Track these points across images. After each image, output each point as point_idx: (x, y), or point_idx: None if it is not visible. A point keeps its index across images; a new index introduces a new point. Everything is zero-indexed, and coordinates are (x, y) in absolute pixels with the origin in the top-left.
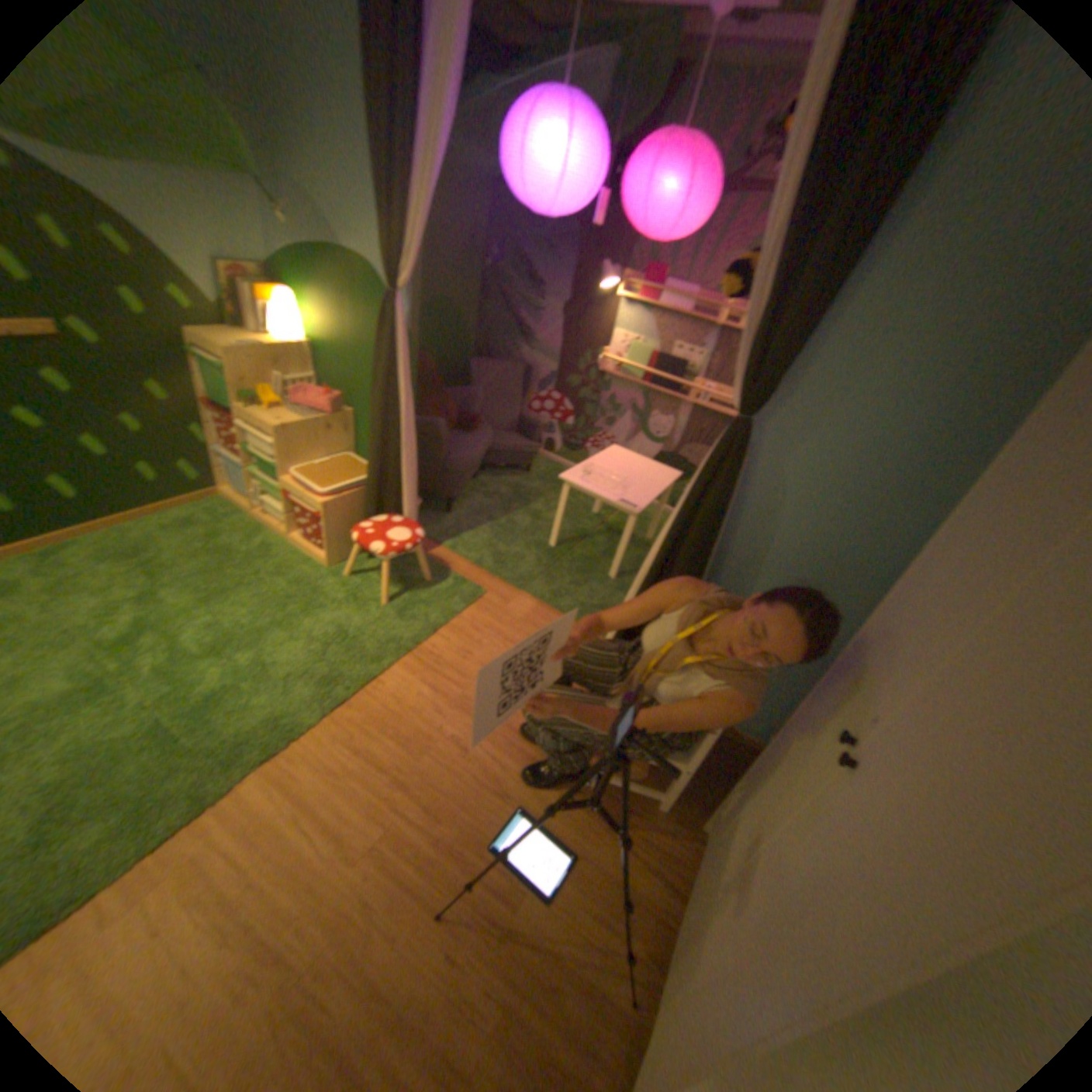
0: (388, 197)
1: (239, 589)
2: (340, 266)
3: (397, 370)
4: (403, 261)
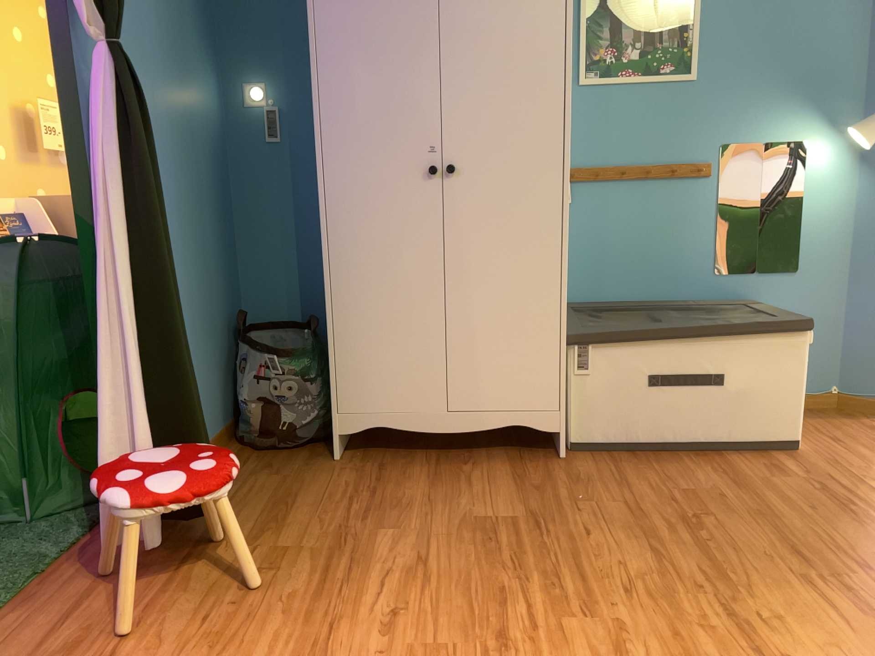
0: None
1: None
2: None
3: None
4: None
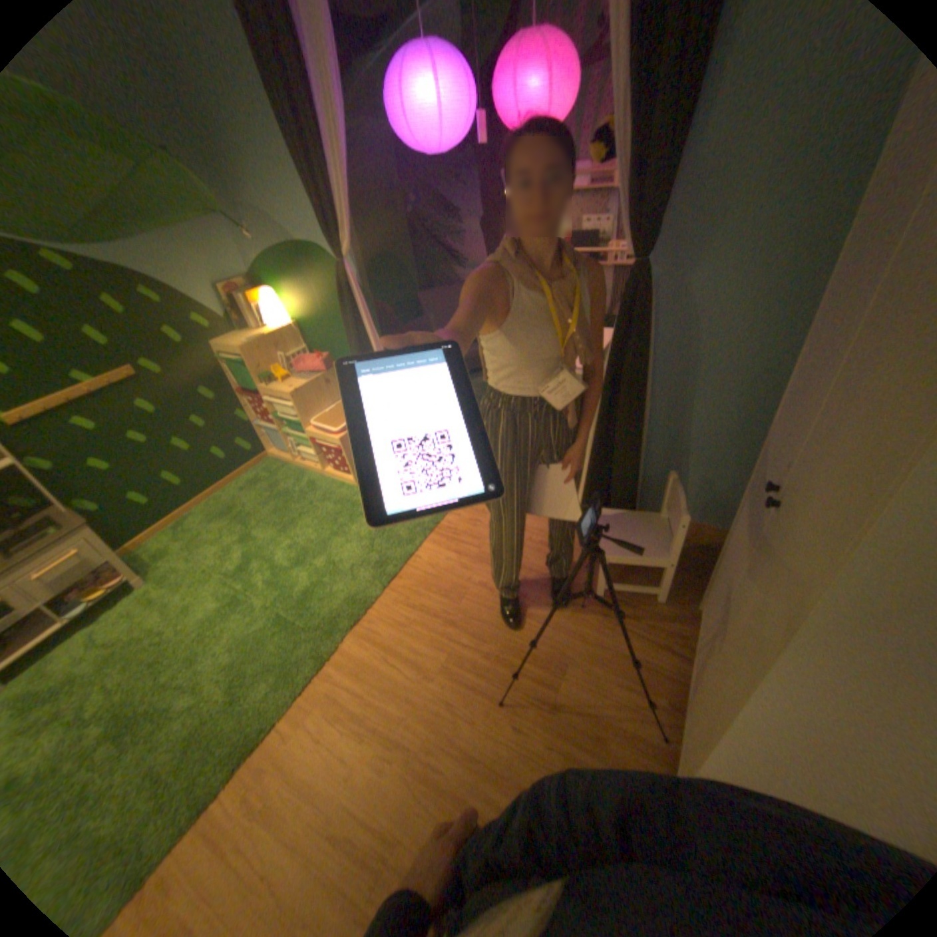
0: (315, 187)
1: (302, 516)
2: (299, 254)
3: (362, 319)
4: (341, 233)
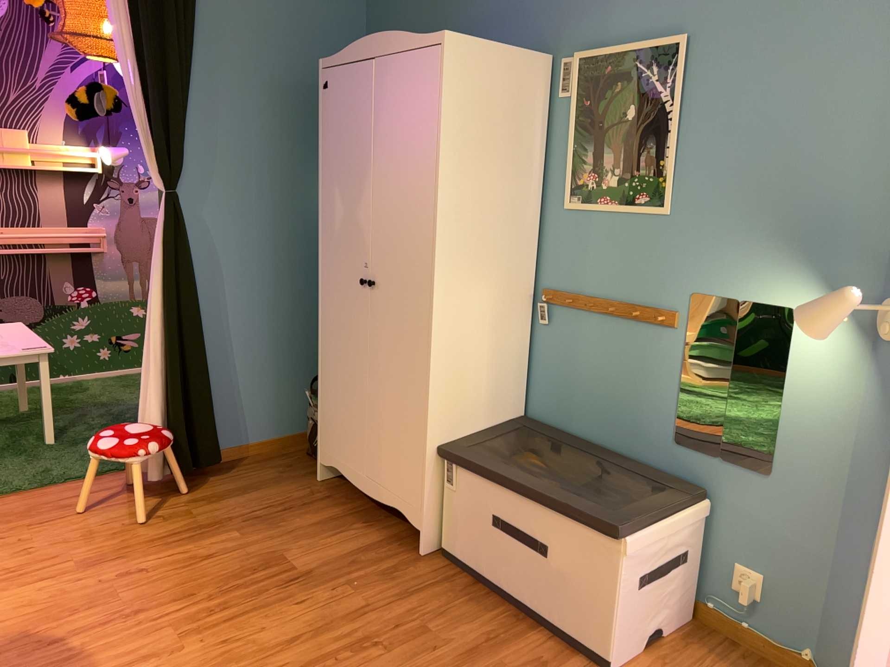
0: None
1: None
2: None
3: None
4: None
